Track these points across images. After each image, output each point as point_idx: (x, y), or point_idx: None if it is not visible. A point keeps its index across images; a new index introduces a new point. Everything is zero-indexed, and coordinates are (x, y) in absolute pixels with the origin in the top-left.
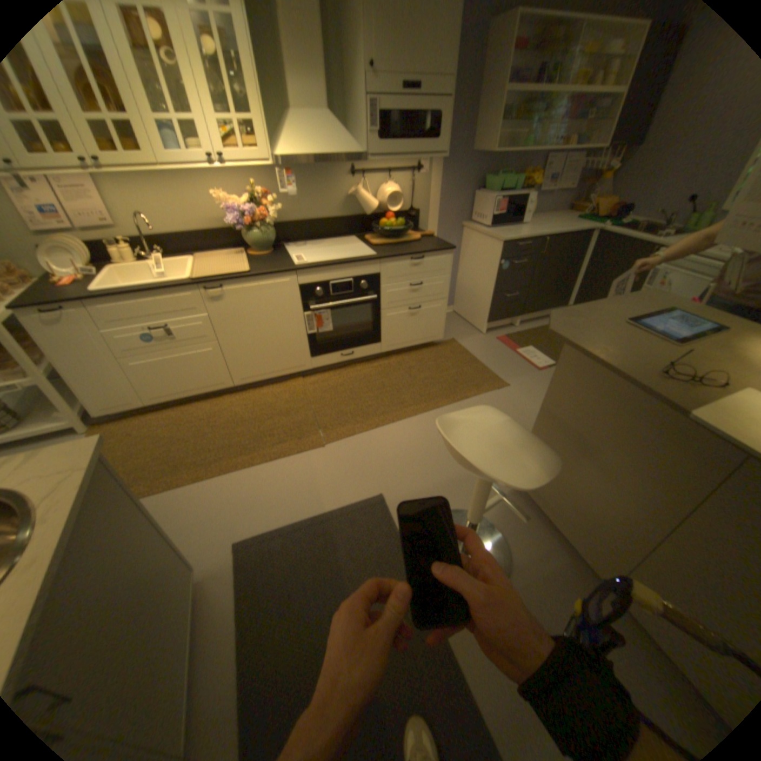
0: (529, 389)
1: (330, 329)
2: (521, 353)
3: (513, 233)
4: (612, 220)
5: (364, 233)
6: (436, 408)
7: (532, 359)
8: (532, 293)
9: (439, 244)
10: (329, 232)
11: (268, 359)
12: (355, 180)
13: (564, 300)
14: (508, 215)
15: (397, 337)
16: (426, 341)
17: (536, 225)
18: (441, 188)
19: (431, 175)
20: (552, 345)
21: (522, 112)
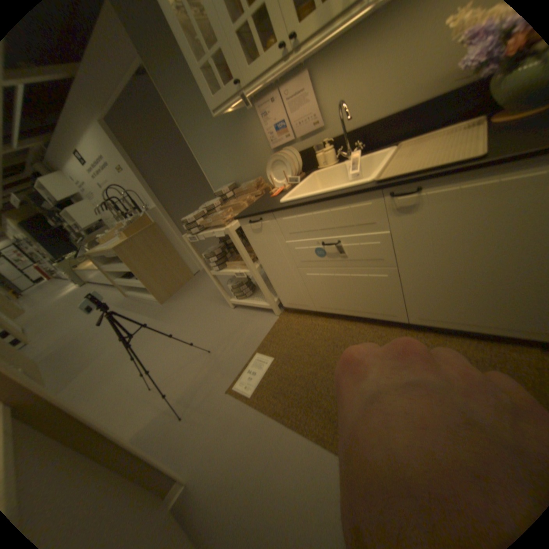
0: None
1: None
2: None
3: None
4: None
5: None
6: None
7: None
8: None
9: None
10: None
11: (474, 306)
12: None
13: None
14: None
15: None
16: None
17: None
18: None
19: None
20: None
21: None
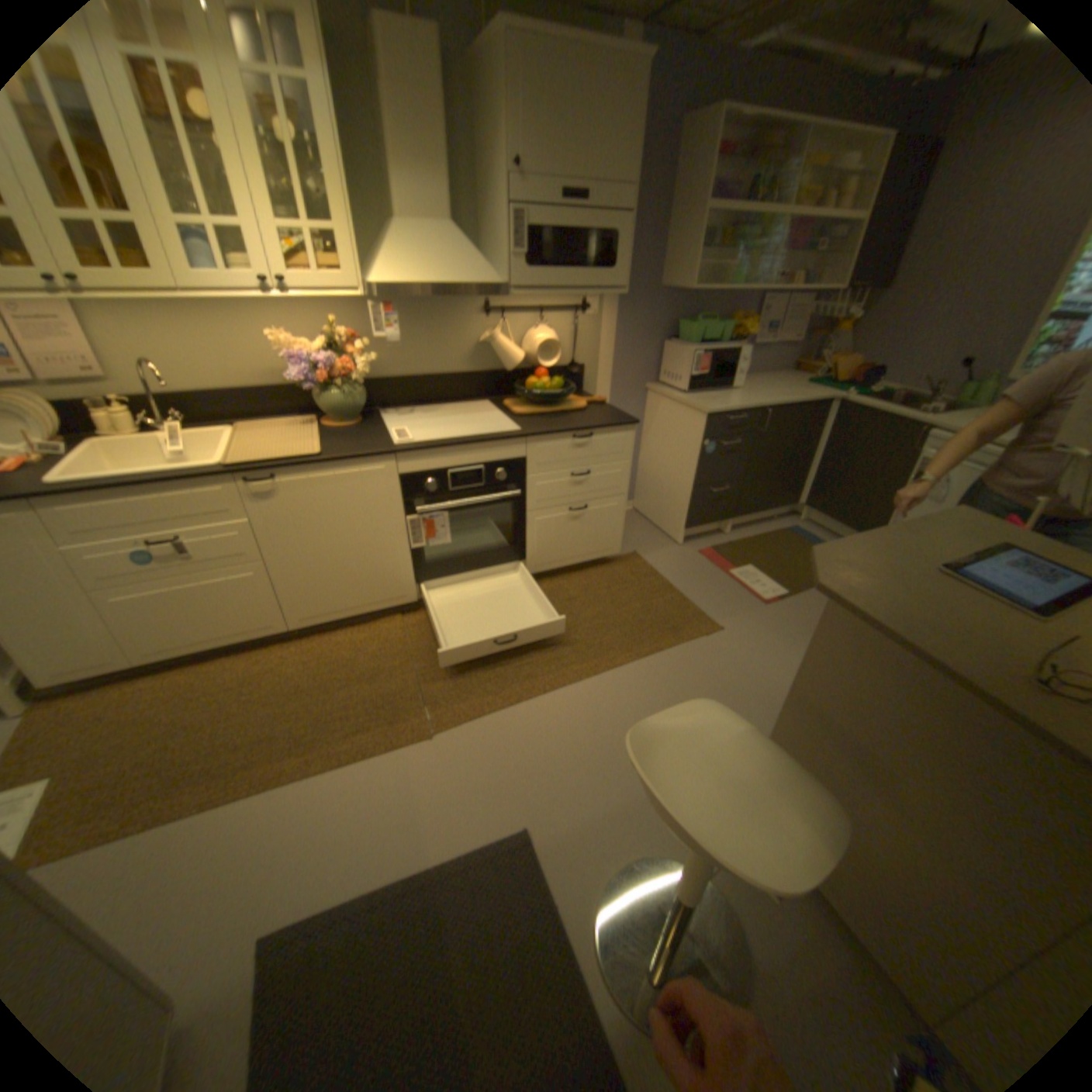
0: (752, 635)
1: (446, 541)
2: (736, 577)
3: (721, 403)
4: (856, 386)
5: (502, 397)
6: (612, 669)
7: (754, 585)
8: (748, 487)
9: (614, 416)
10: (449, 393)
11: (346, 588)
12: (489, 321)
13: (793, 496)
14: (711, 375)
15: (550, 552)
16: (593, 556)
17: (752, 391)
18: (615, 336)
19: (601, 318)
20: (780, 564)
21: (727, 238)
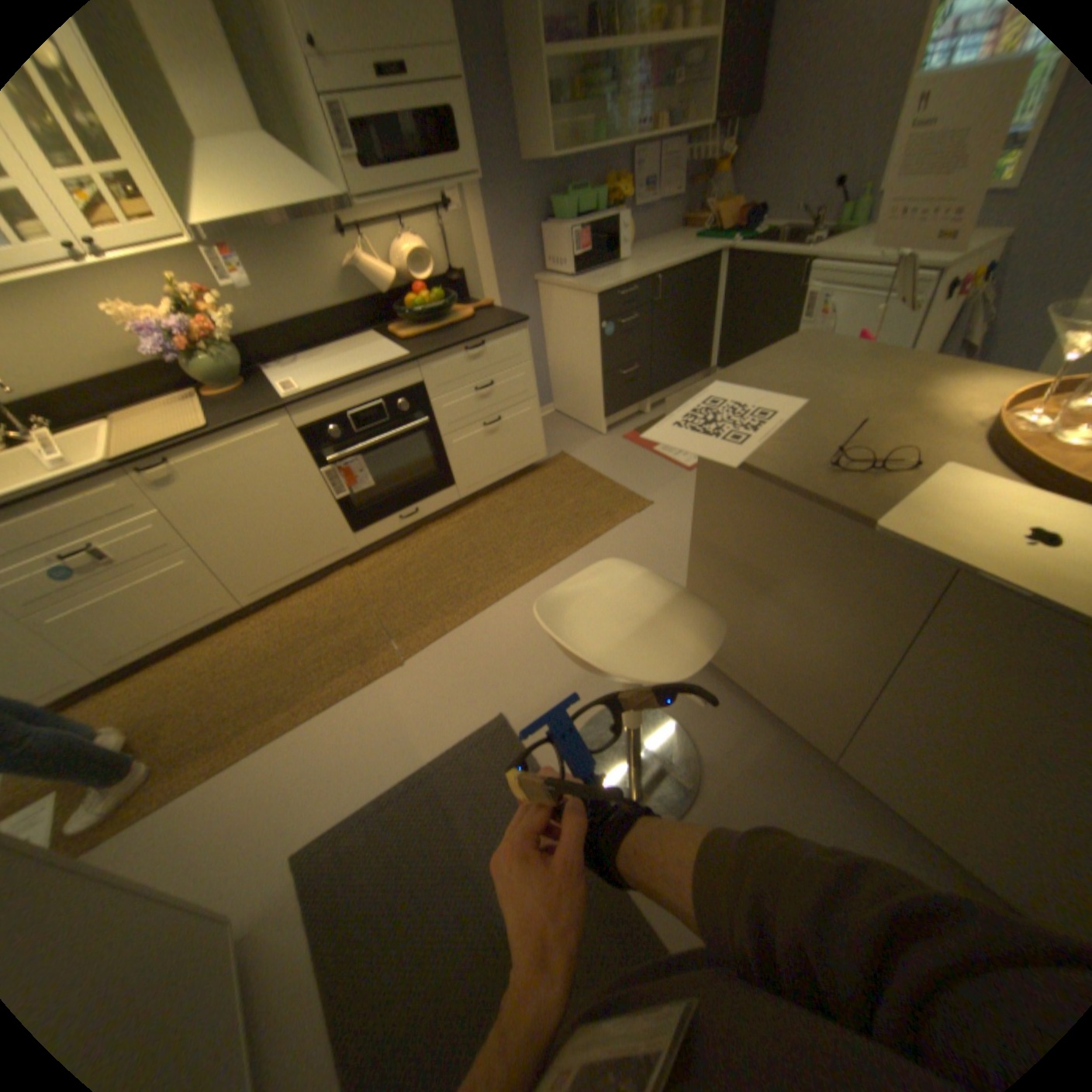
0: (679, 502)
1: (369, 484)
2: (660, 452)
3: (609, 280)
4: (743, 232)
5: (387, 323)
6: (556, 563)
7: (677, 456)
8: (657, 361)
9: (503, 318)
10: (330, 331)
11: (284, 553)
12: (347, 241)
13: (703, 361)
14: (596, 252)
15: (477, 471)
16: (522, 465)
17: (640, 260)
18: (487, 229)
19: (467, 212)
20: None
21: (579, 90)
